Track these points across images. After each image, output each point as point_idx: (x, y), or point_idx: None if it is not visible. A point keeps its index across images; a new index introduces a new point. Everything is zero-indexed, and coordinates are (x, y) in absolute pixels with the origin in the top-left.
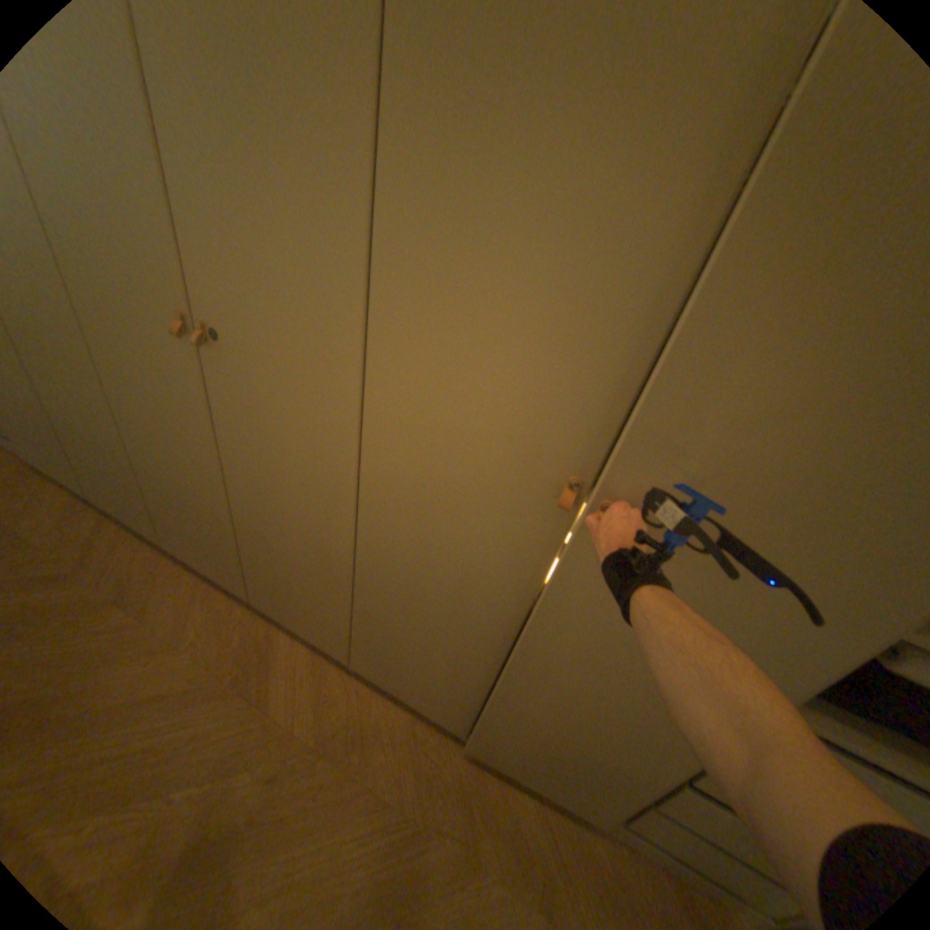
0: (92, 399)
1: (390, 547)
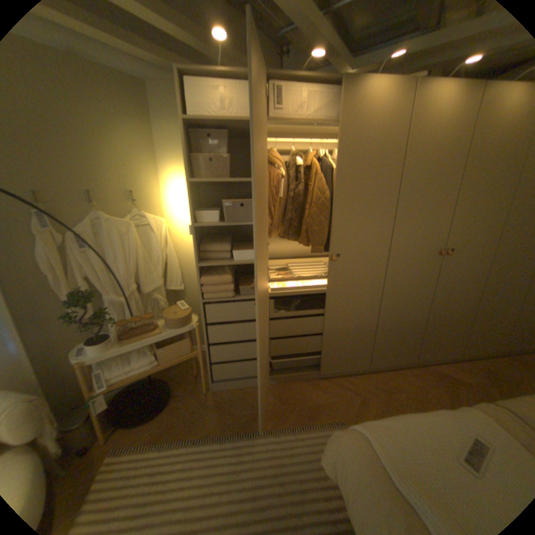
0: (372, 303)
1: (496, 288)
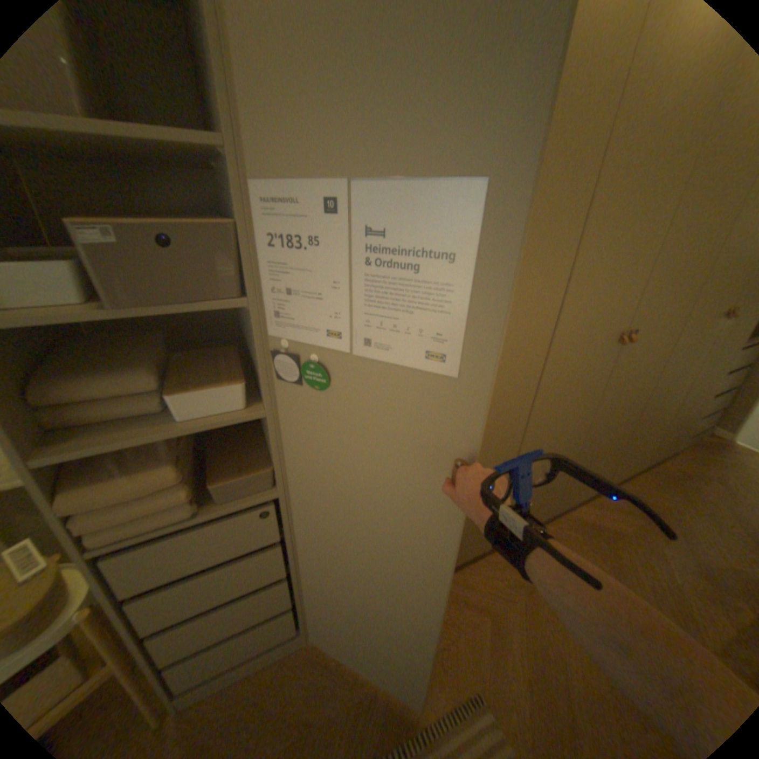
0: (508, 448)
1: (667, 384)
